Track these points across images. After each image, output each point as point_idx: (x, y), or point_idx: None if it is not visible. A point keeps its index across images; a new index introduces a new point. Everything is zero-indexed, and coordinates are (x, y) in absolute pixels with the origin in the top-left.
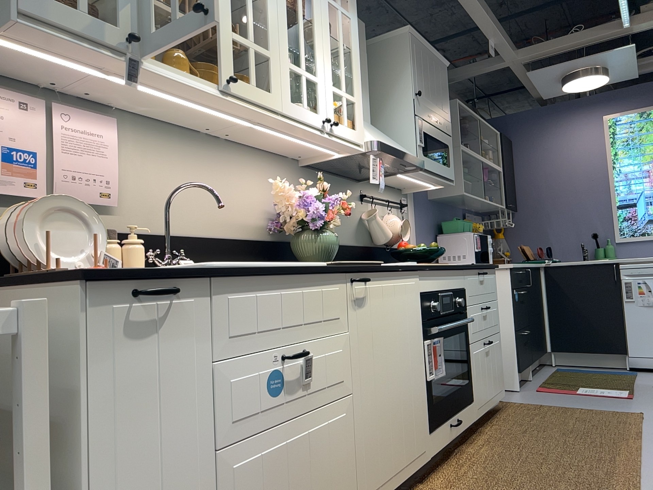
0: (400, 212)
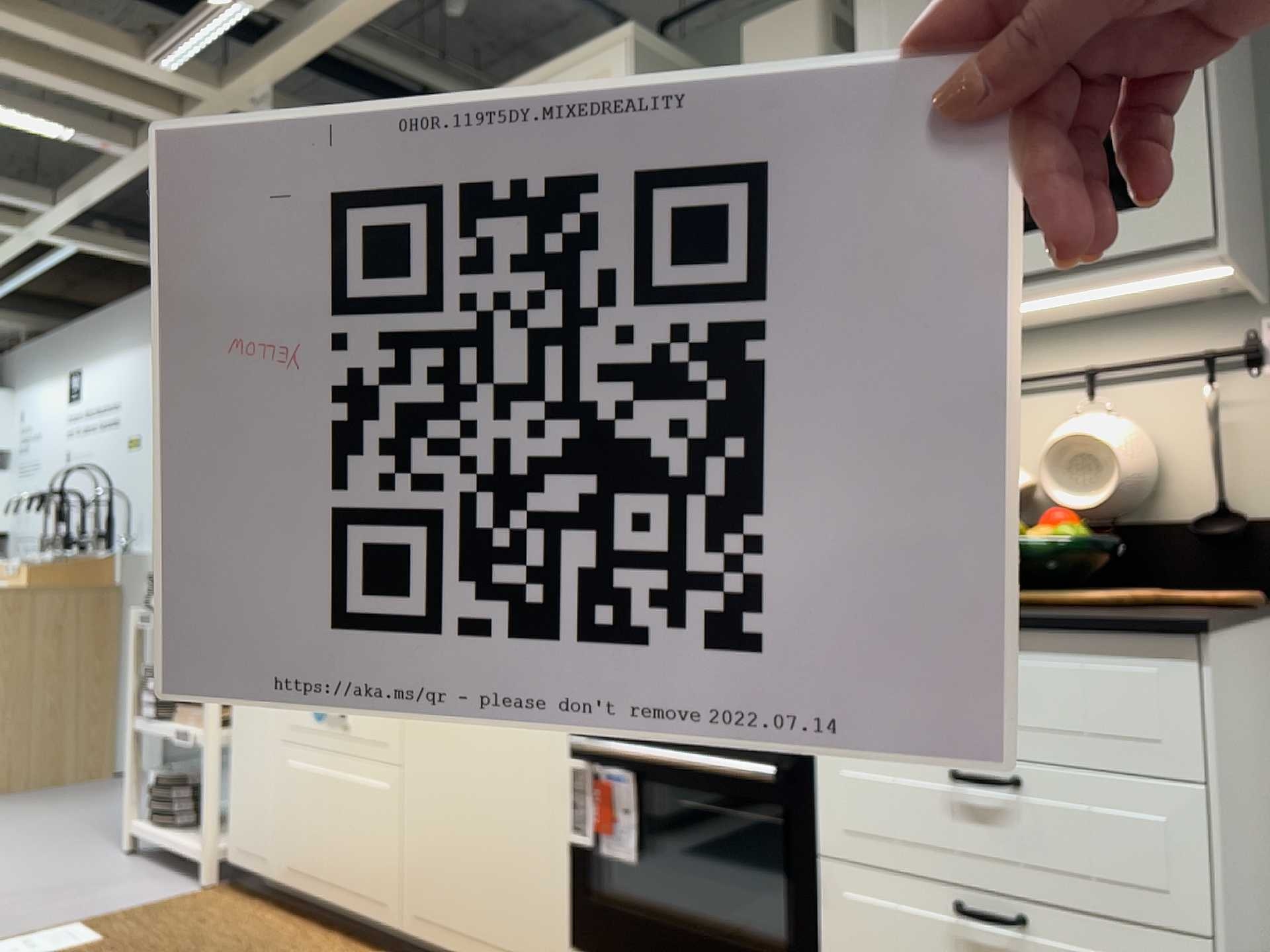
0: (1210, 386)
